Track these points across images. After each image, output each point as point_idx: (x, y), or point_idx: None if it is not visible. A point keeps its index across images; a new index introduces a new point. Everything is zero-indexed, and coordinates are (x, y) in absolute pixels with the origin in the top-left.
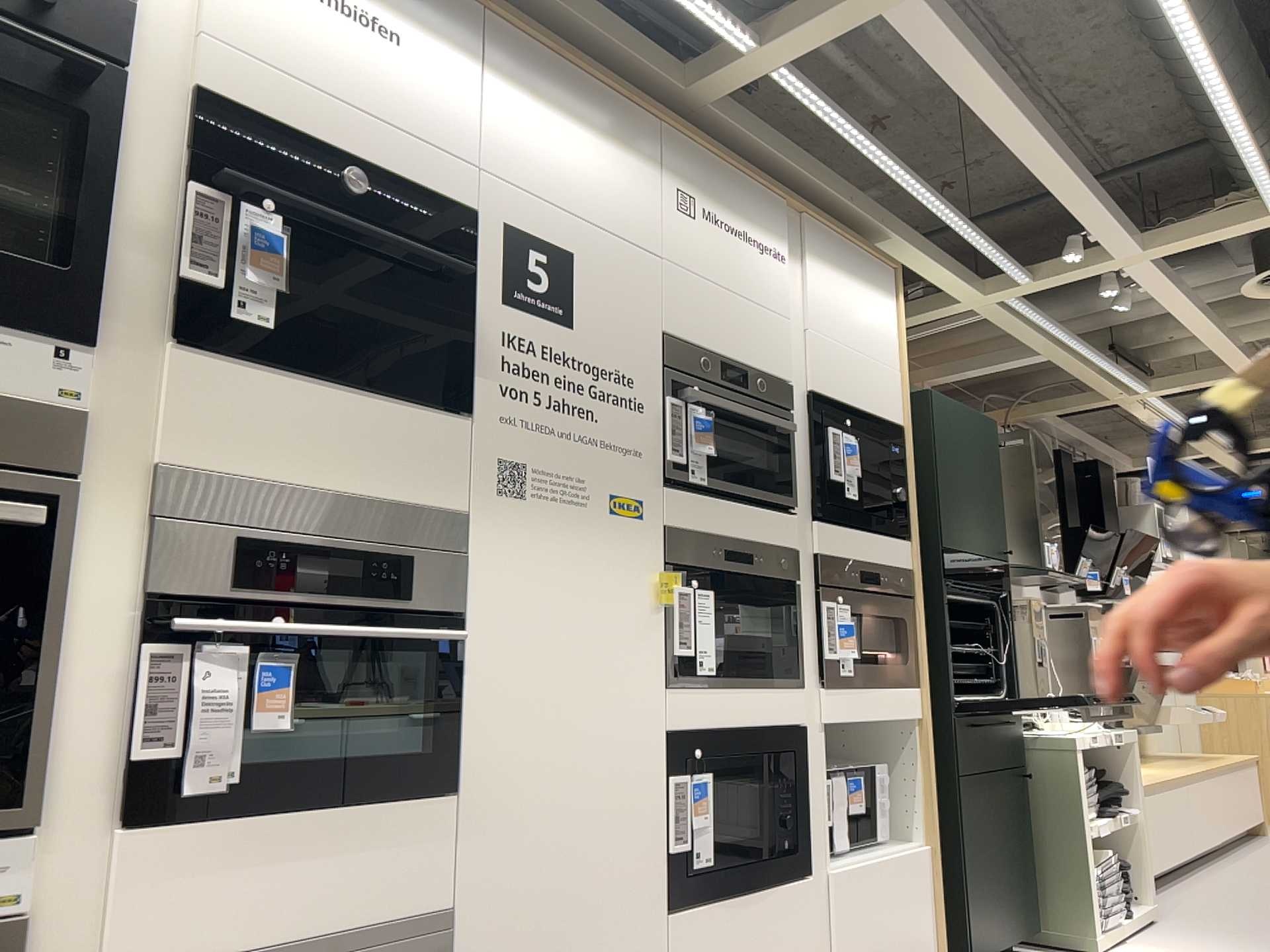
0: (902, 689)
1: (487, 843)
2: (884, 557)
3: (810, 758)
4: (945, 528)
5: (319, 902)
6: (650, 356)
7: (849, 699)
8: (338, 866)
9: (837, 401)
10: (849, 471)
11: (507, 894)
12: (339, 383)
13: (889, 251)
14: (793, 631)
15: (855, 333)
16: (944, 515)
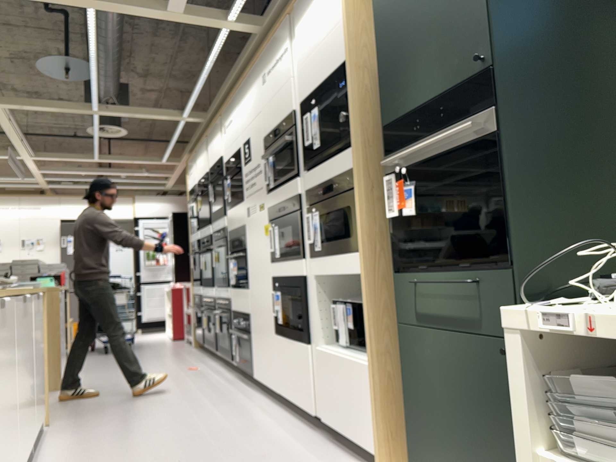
0: (353, 255)
1: (251, 301)
2: (338, 169)
3: (310, 292)
4: (390, 106)
5: (240, 306)
6: (261, 151)
7: (322, 263)
8: (241, 300)
9: (313, 92)
10: (315, 132)
11: (254, 314)
12: (236, 204)
13: None
14: (299, 234)
15: (318, 33)
16: (389, 94)
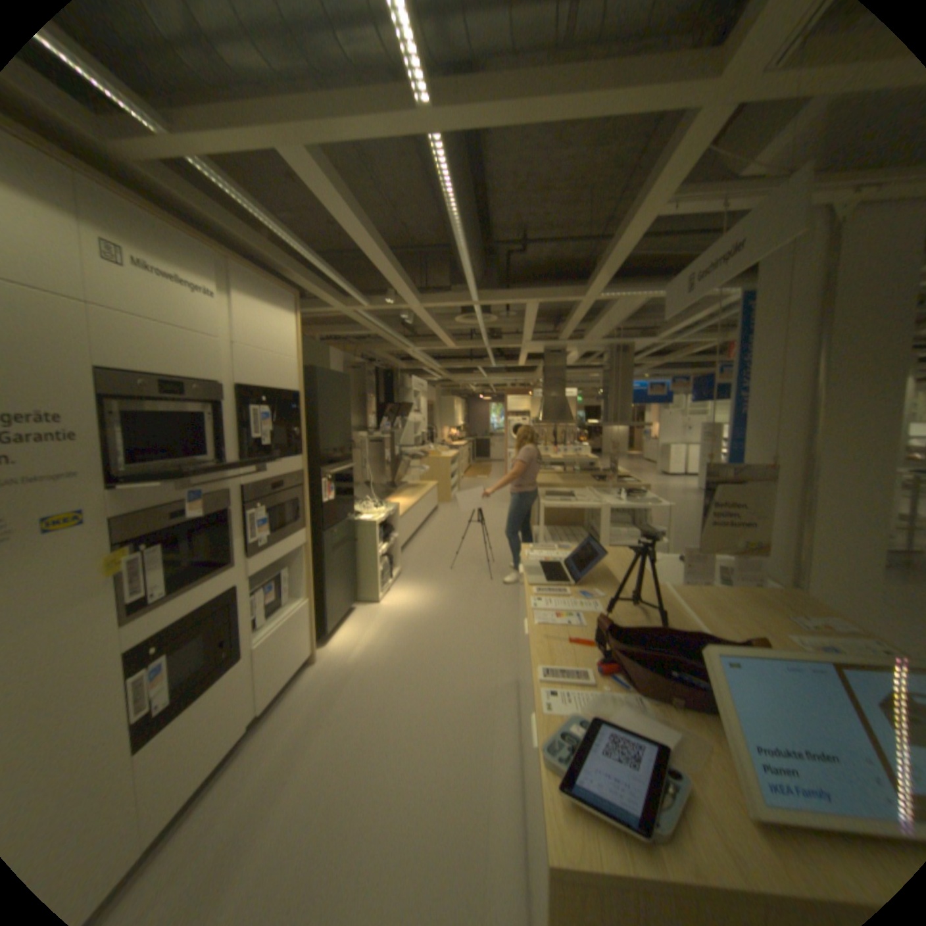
0: (295, 533)
1: None
2: (286, 469)
3: (238, 599)
4: (321, 441)
5: None
6: (78, 390)
7: (263, 555)
8: None
9: (256, 386)
10: (263, 429)
11: None
12: None
13: (293, 279)
14: (225, 538)
15: (269, 340)
16: (321, 434)
